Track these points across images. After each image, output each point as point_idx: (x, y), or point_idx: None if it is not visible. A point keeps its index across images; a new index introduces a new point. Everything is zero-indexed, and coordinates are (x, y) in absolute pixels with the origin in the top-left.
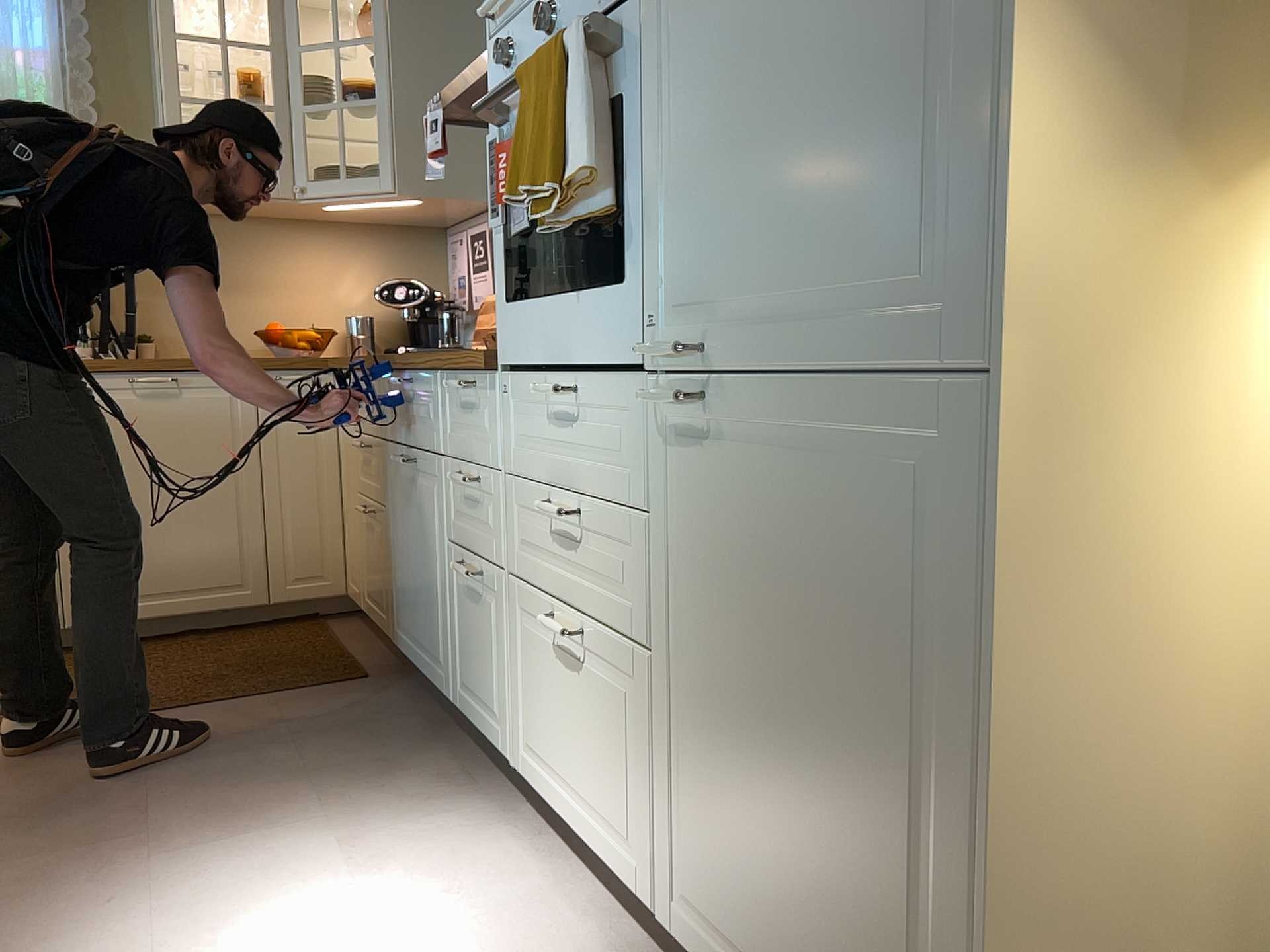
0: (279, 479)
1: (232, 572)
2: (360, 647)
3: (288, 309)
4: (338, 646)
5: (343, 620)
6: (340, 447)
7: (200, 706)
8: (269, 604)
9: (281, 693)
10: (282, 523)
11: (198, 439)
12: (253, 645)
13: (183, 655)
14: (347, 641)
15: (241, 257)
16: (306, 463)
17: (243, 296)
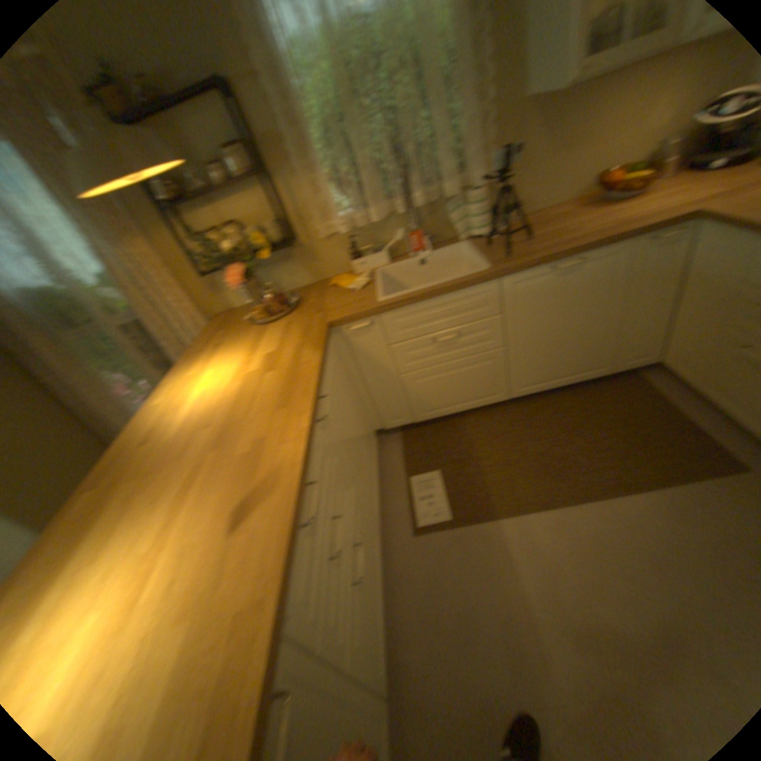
0: (634, 306)
1: (595, 362)
2: (698, 416)
3: (606, 150)
4: (680, 413)
5: (652, 373)
6: (687, 277)
7: (639, 491)
8: (612, 373)
9: (689, 482)
10: (630, 331)
11: (588, 293)
12: (614, 405)
13: (576, 414)
14: (679, 404)
15: (577, 116)
16: (656, 291)
17: (575, 150)
